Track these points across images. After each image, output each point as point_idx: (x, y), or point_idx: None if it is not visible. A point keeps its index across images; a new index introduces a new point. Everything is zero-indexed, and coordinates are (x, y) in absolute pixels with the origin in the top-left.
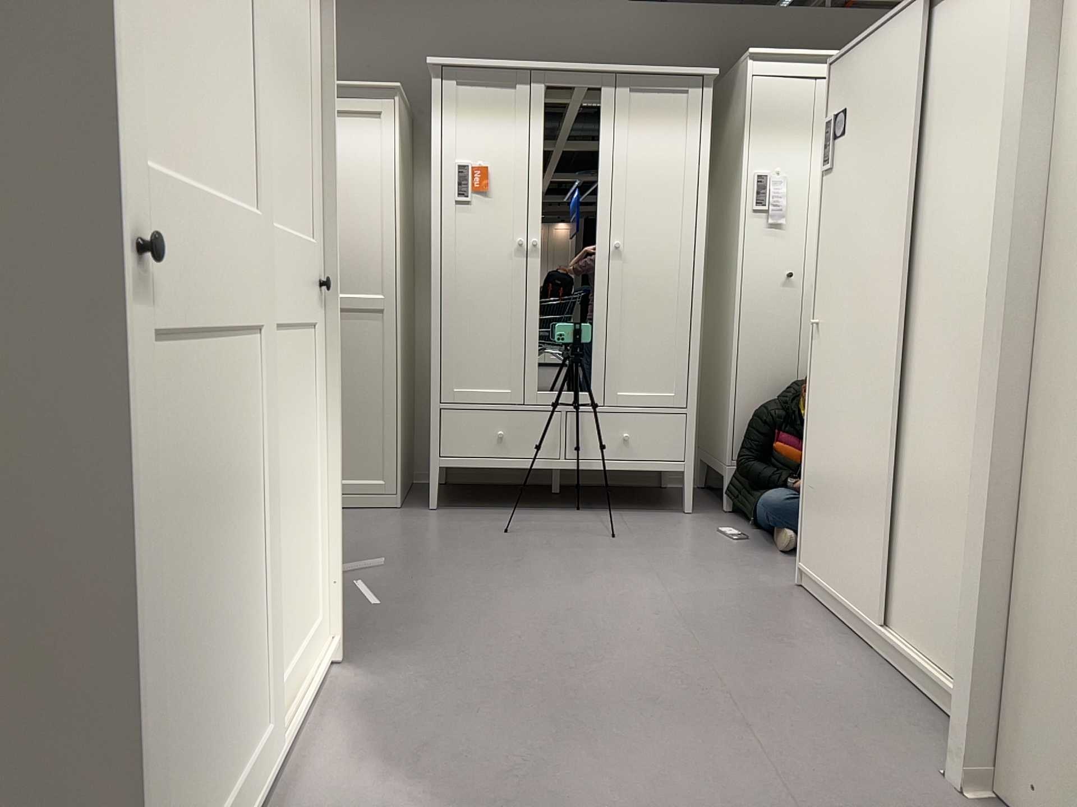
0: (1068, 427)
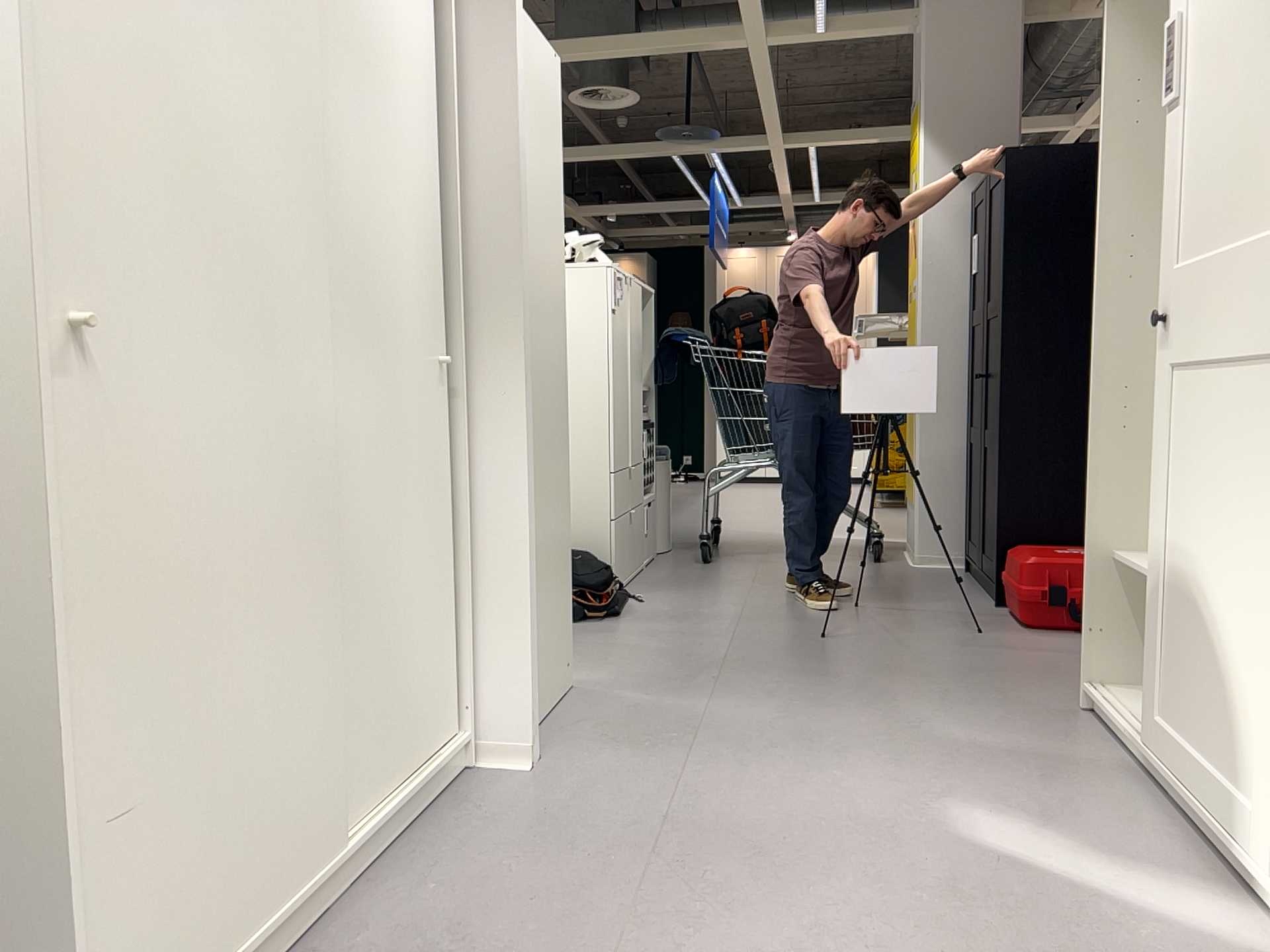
0: (526, 431)
